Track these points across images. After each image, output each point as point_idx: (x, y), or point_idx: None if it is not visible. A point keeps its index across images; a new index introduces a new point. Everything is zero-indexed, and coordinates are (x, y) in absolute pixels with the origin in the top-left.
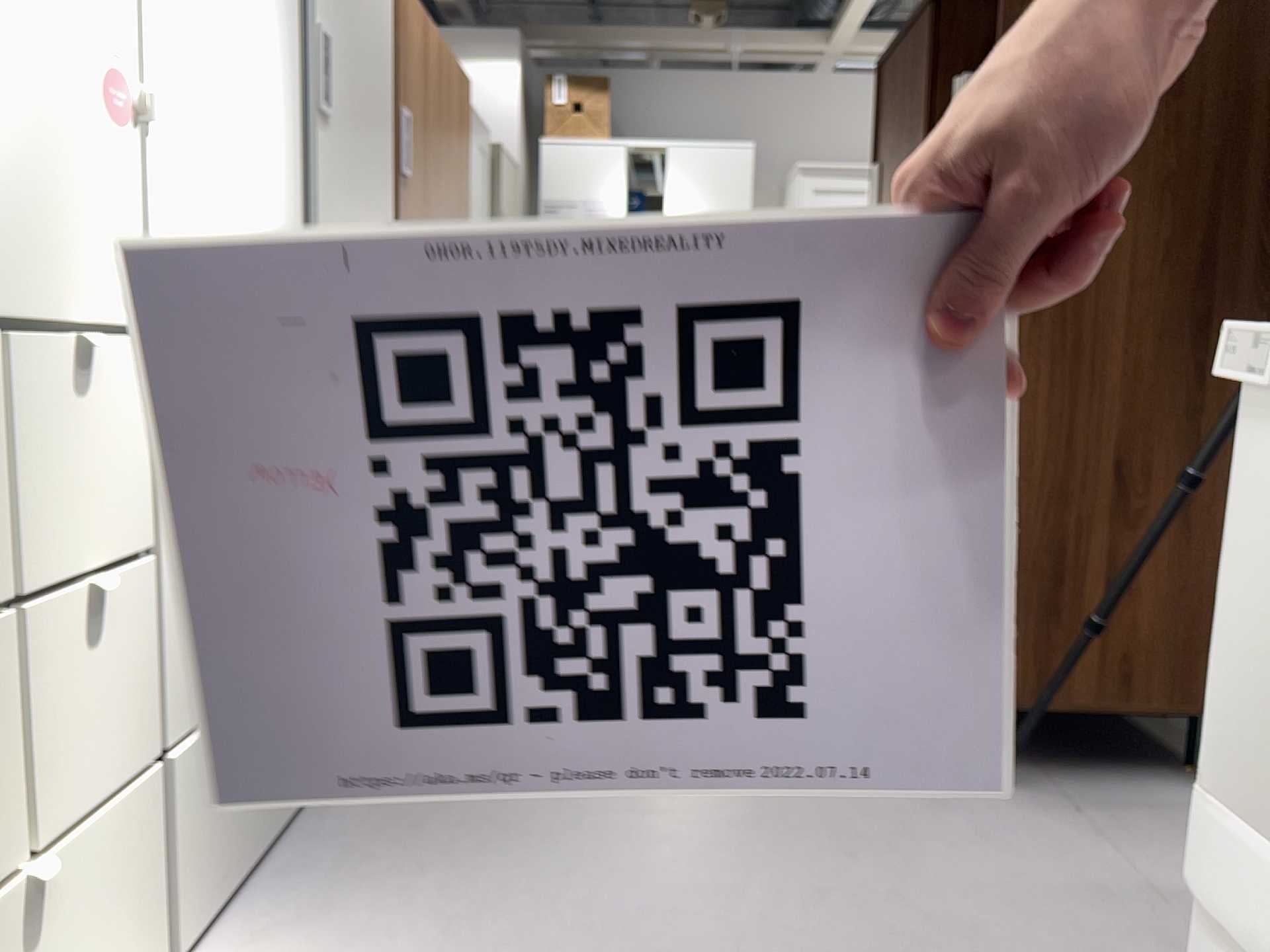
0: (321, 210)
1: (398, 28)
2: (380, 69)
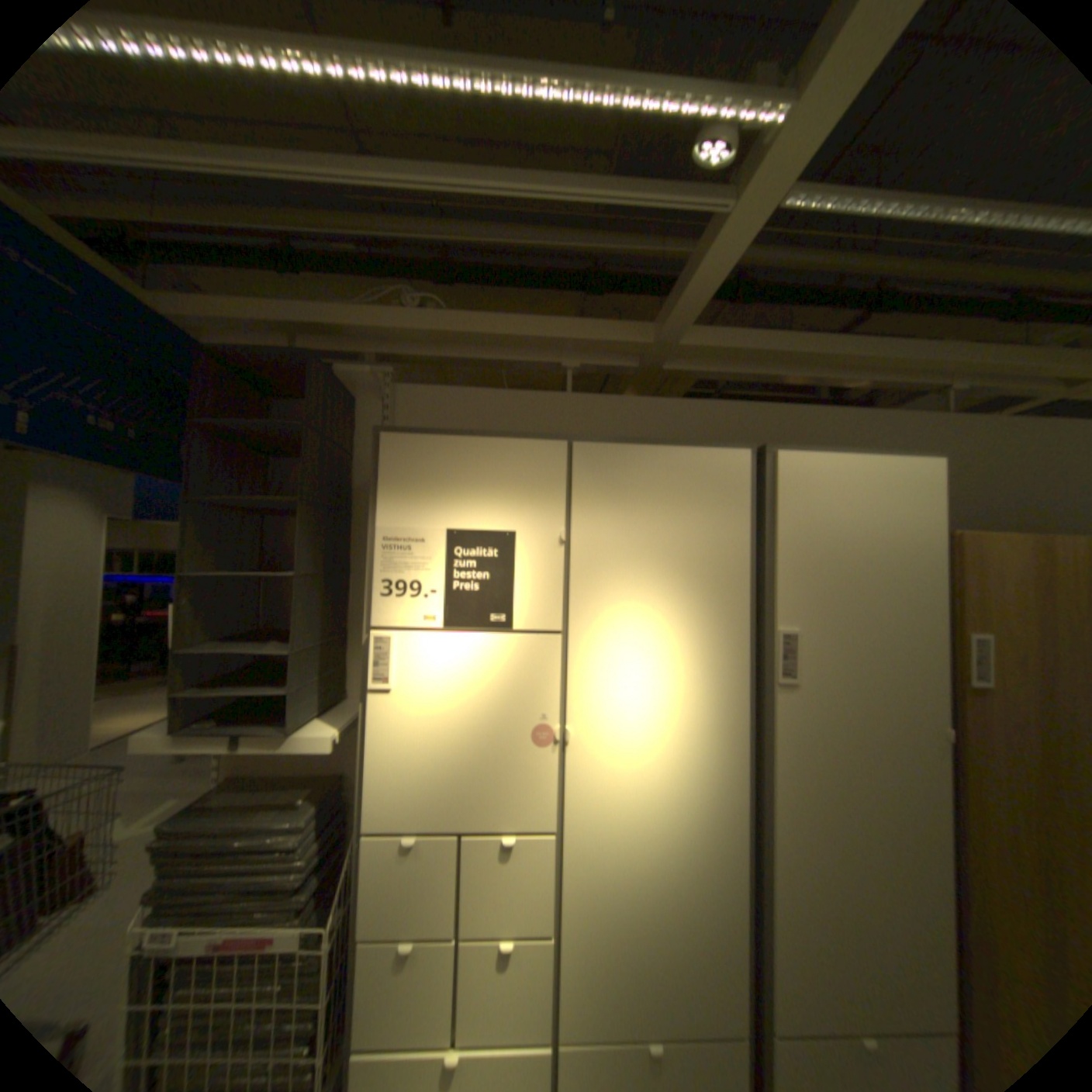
0: (790, 747)
1: (968, 574)
2: (919, 620)
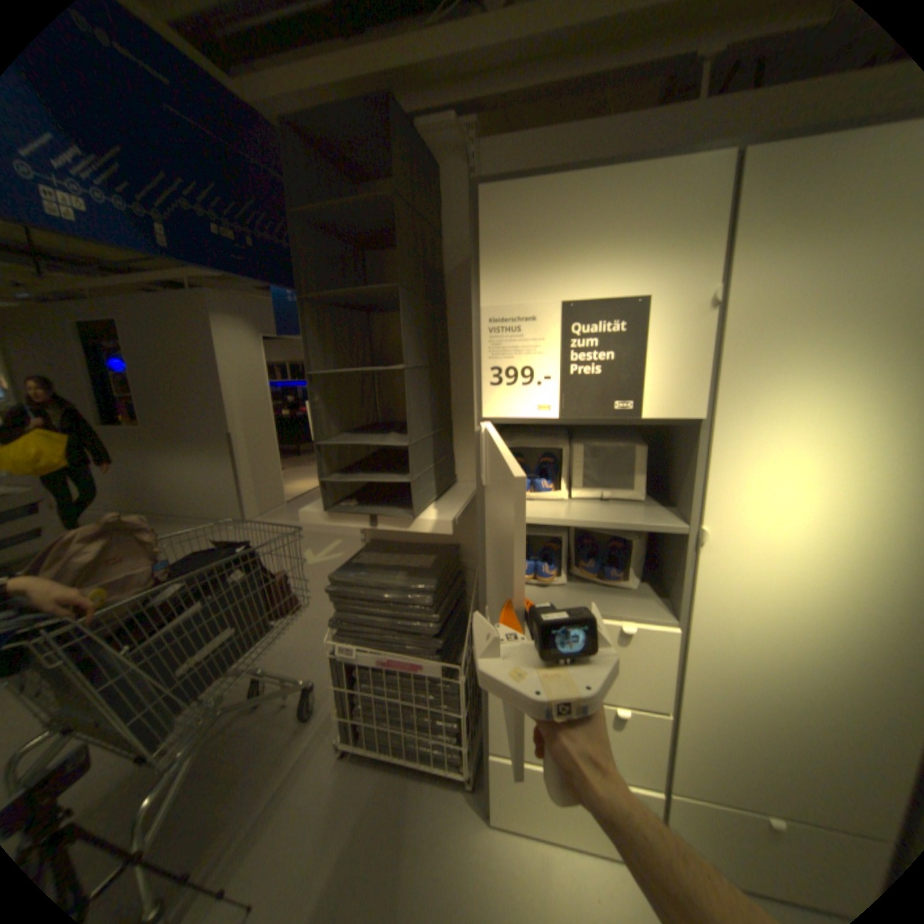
0: None
1: None
2: None
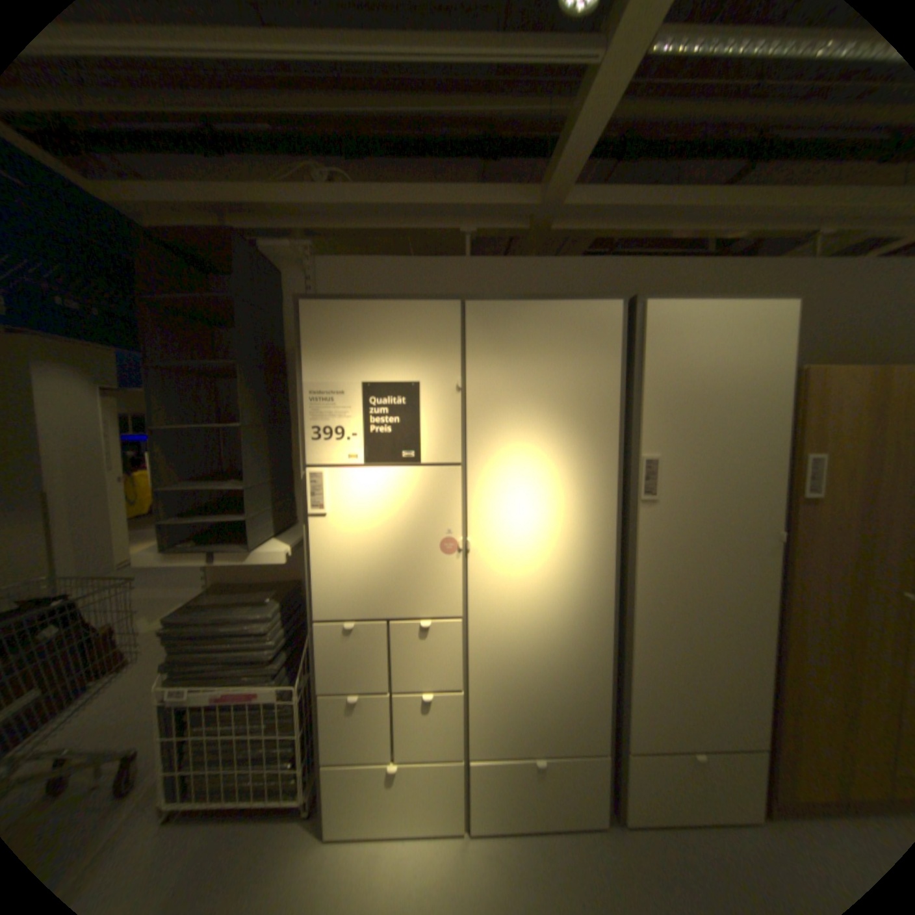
0: (649, 548)
1: (810, 403)
2: (764, 443)
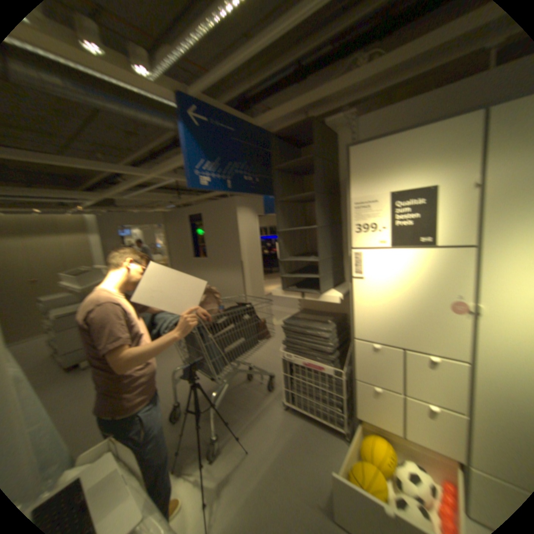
0: None
1: None
2: None
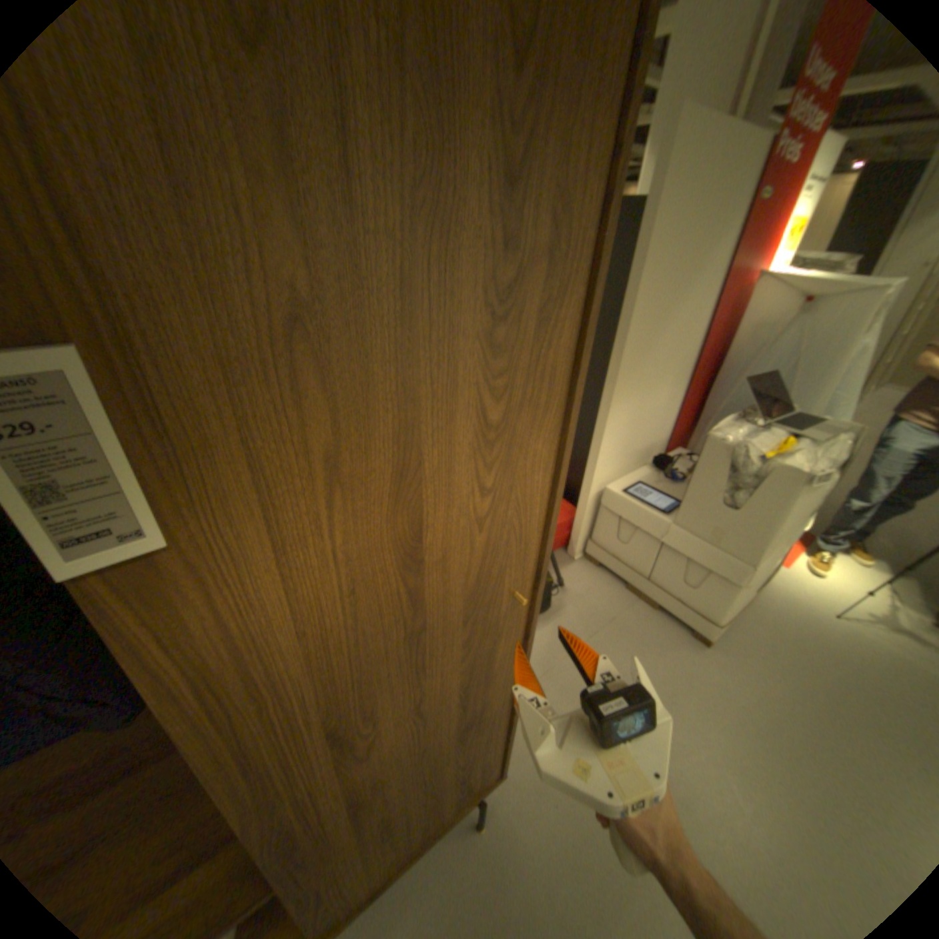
0: None
1: None
2: None
